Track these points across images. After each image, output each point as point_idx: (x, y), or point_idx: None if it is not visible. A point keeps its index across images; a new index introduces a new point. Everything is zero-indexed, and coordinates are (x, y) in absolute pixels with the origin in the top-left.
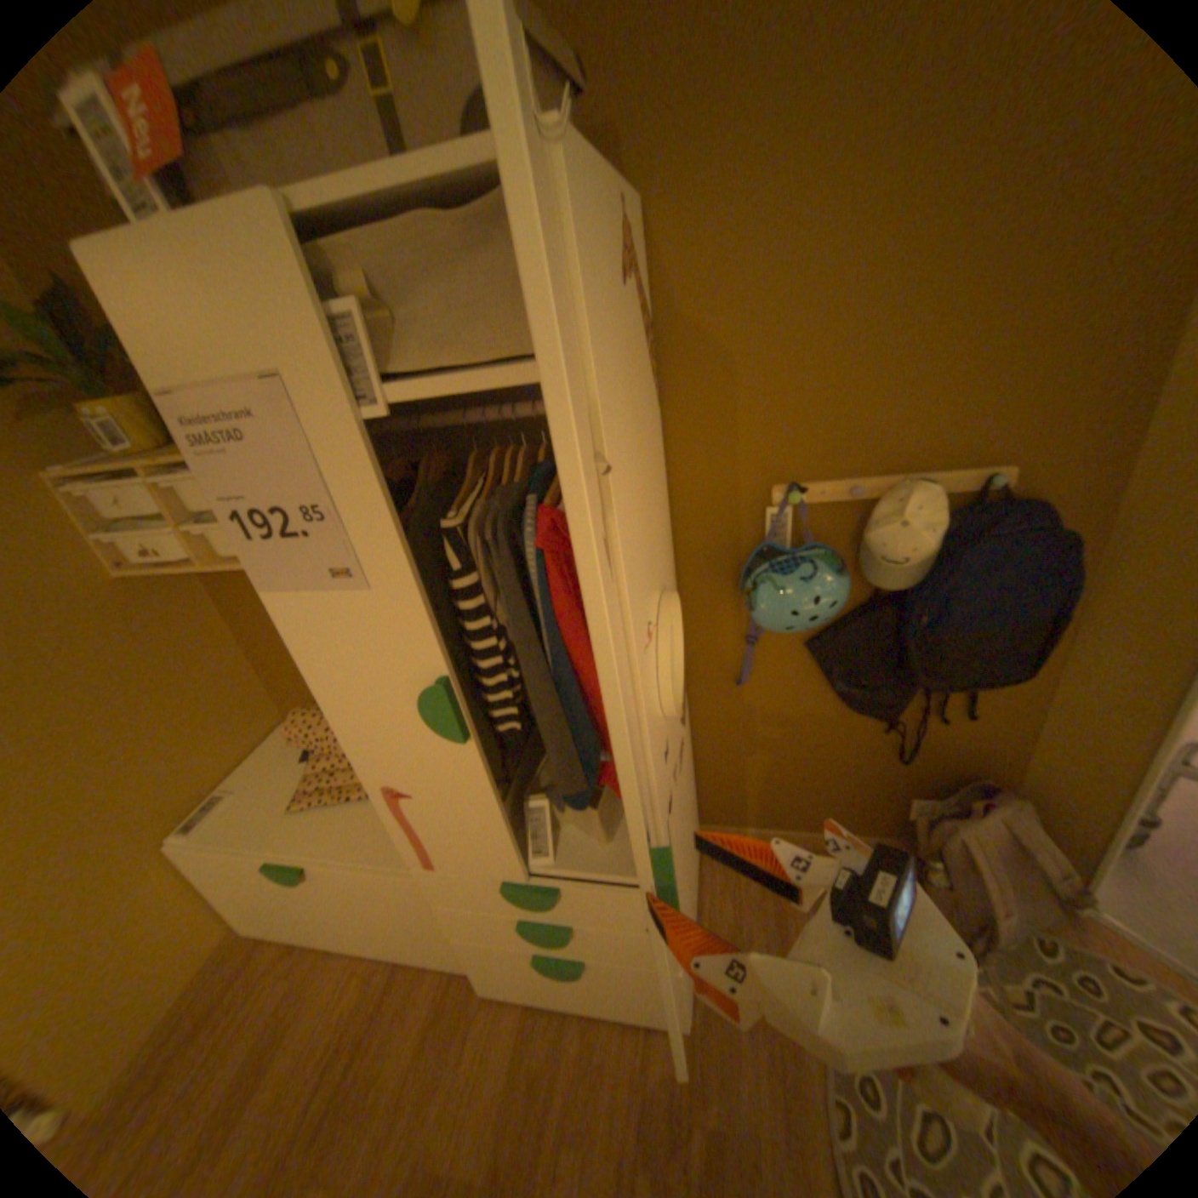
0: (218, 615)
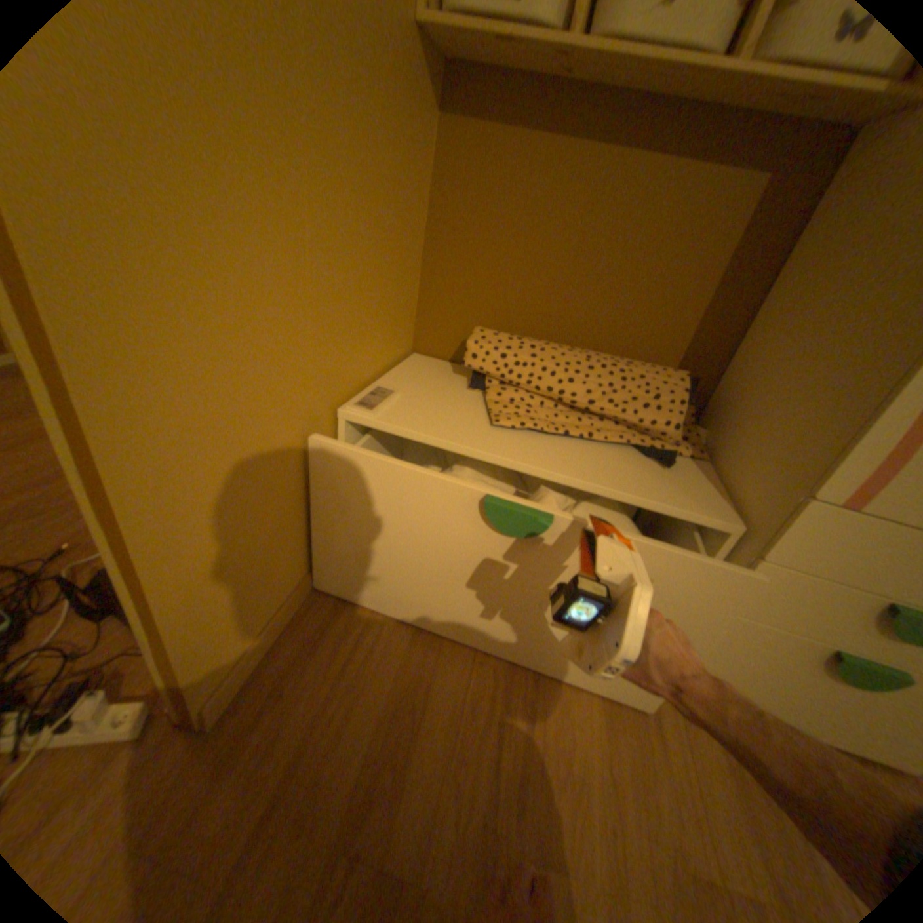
0: (430, 182)
